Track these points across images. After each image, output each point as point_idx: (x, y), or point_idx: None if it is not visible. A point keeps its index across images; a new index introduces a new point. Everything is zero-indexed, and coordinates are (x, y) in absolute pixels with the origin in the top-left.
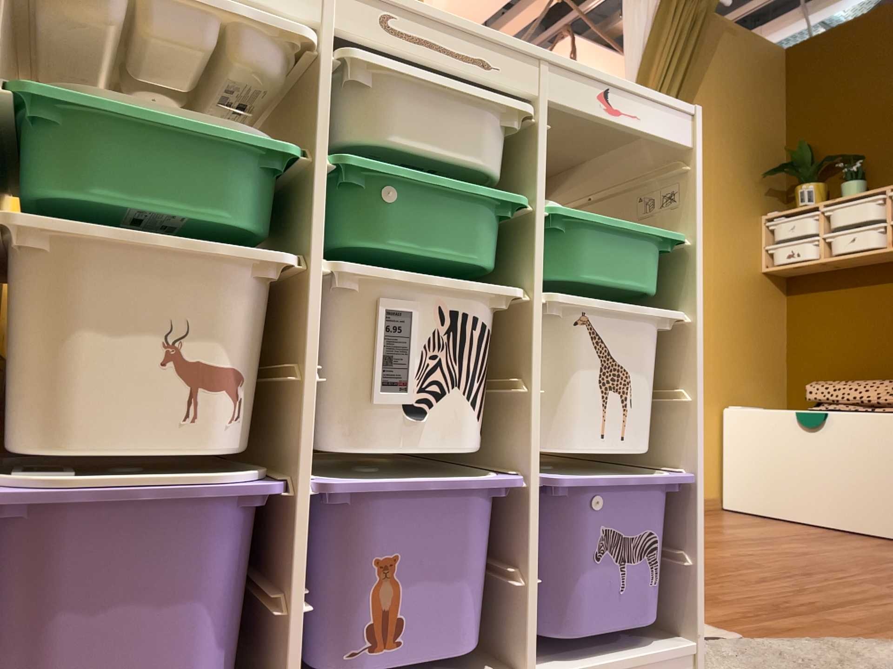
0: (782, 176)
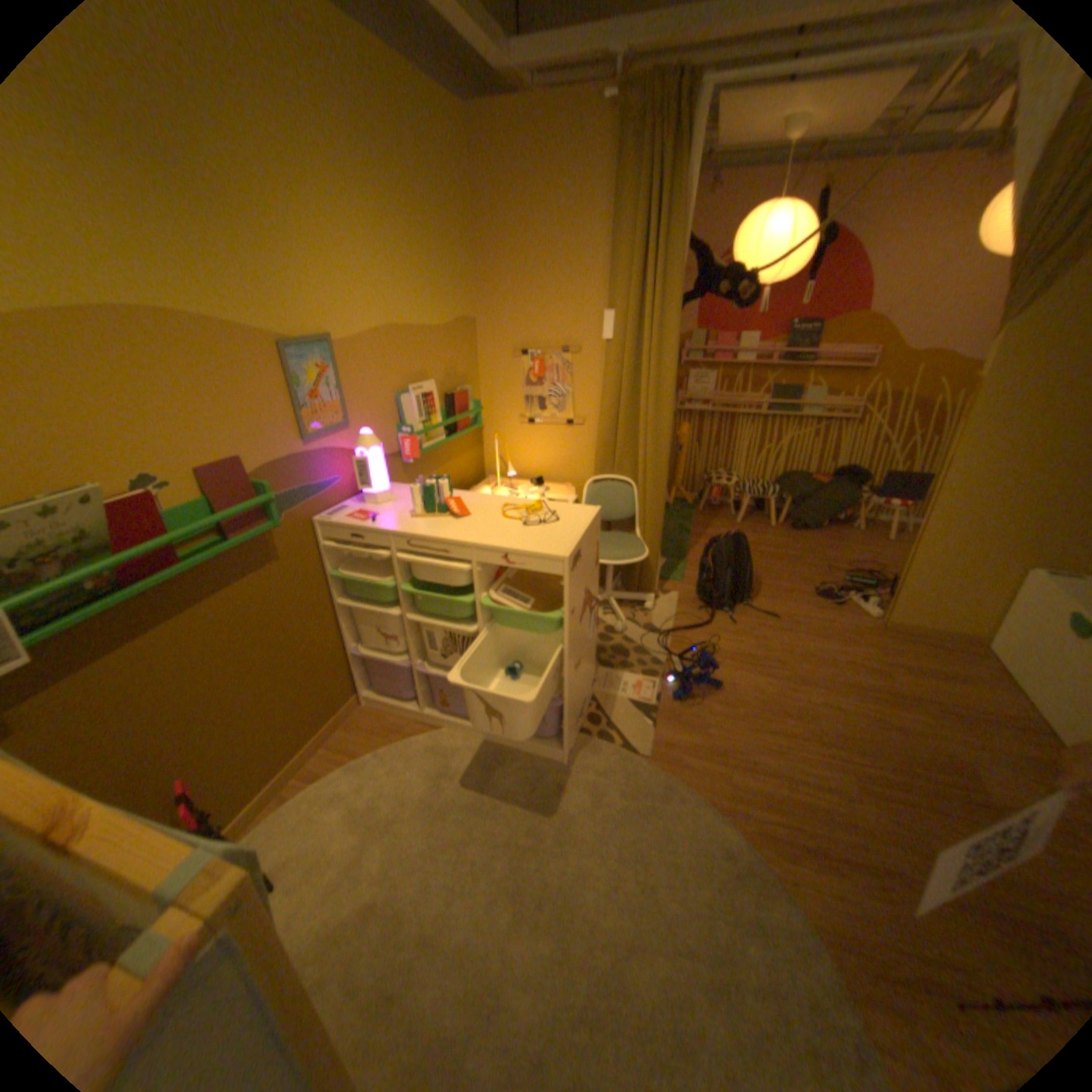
0: None
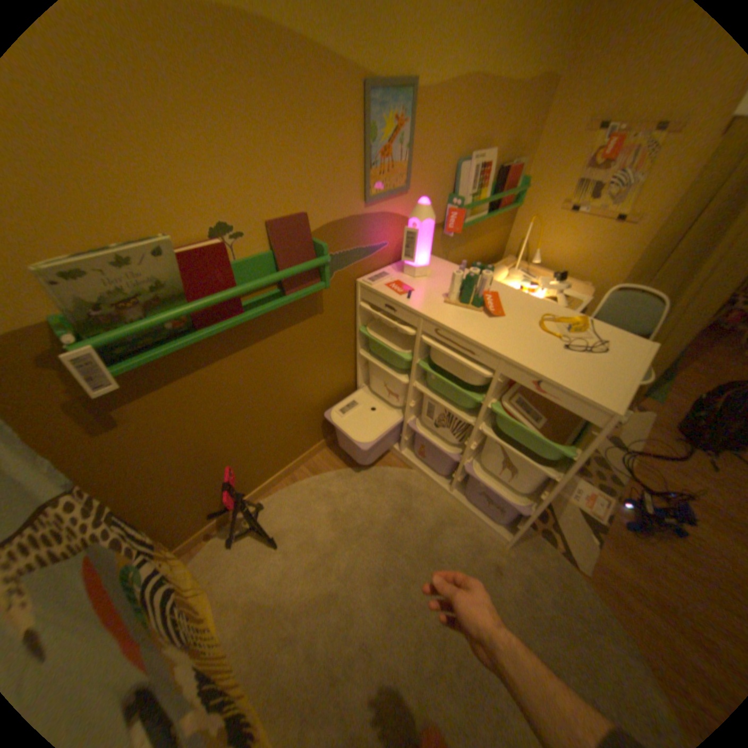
0: None
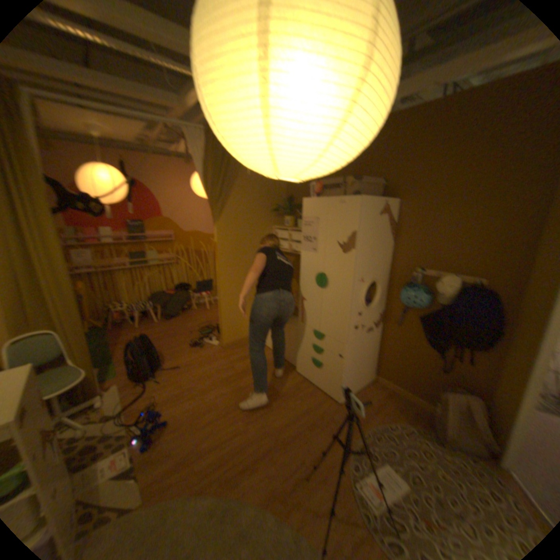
0: (282, 212)
